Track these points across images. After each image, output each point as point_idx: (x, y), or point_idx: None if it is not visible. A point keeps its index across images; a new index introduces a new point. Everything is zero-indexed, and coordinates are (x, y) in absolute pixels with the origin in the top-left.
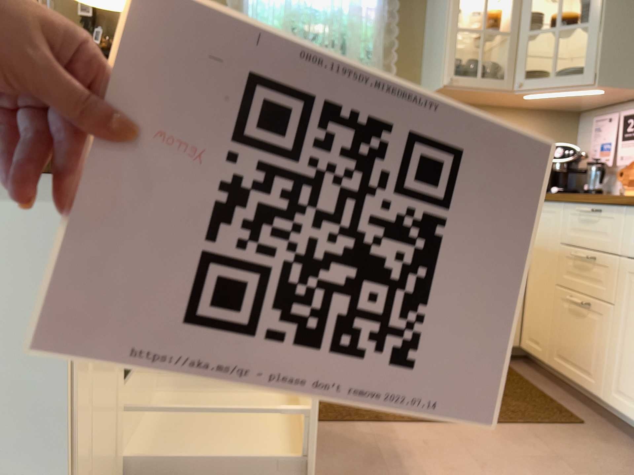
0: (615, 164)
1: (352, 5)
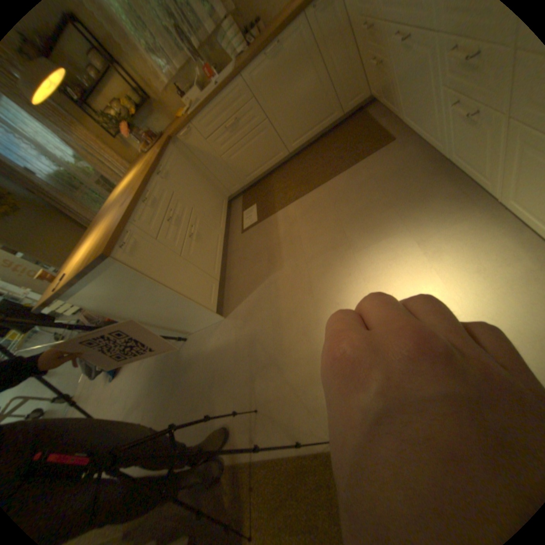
0: None
1: None
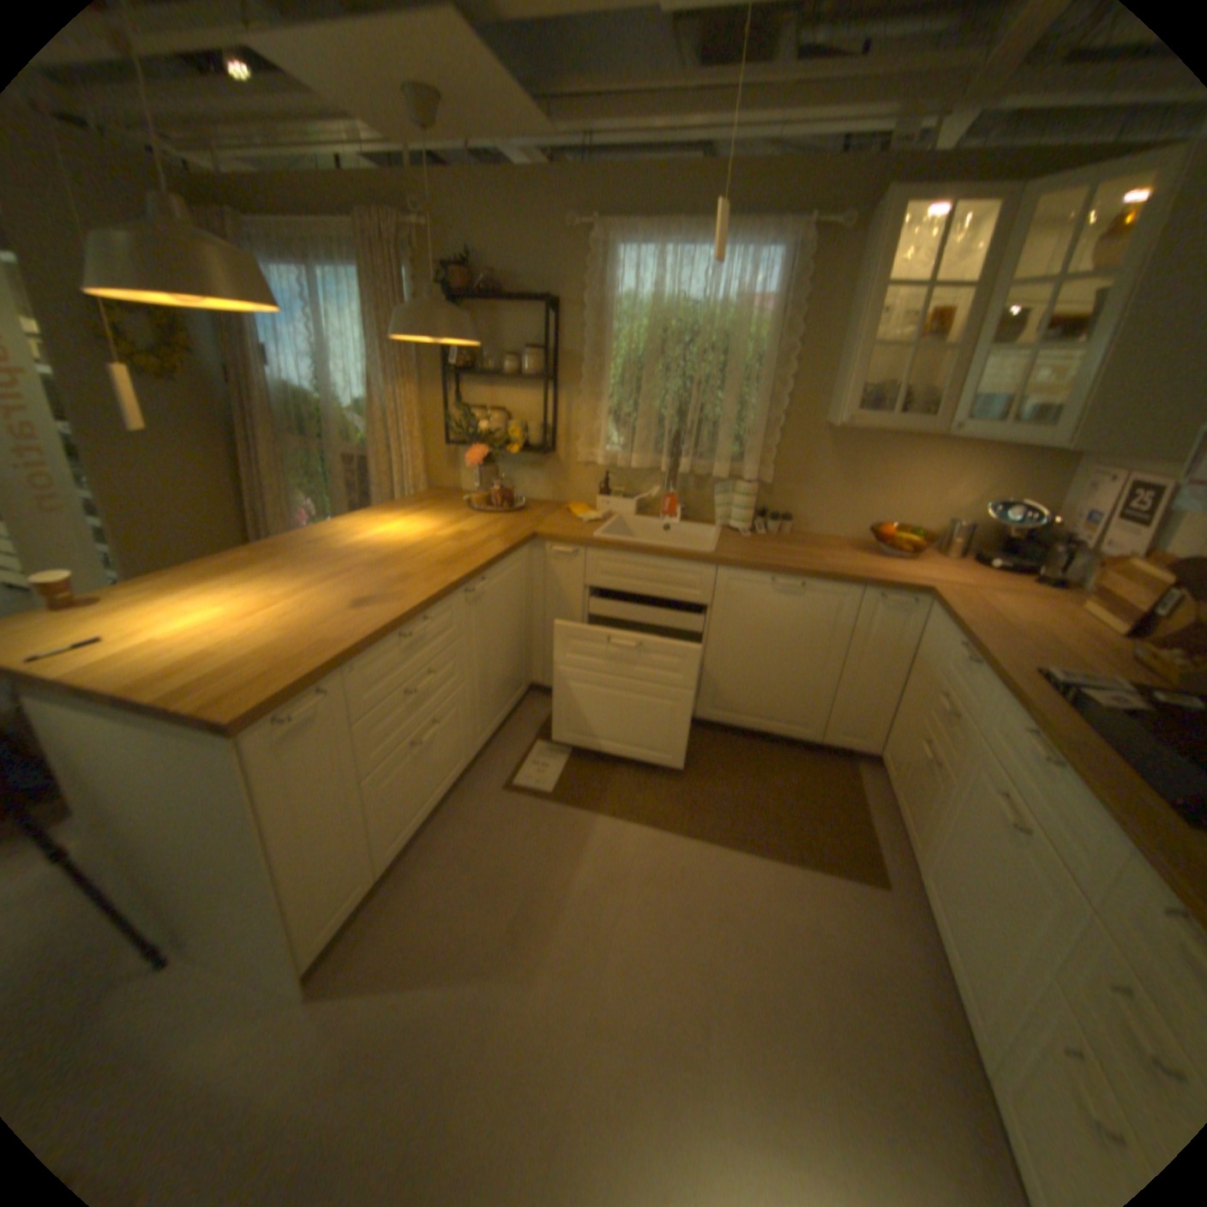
0: (1101, 544)
1: (740, 297)
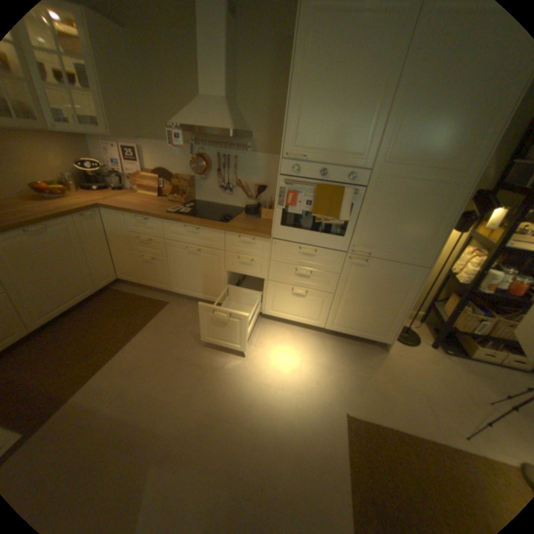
0: (120, 171)
1: None
